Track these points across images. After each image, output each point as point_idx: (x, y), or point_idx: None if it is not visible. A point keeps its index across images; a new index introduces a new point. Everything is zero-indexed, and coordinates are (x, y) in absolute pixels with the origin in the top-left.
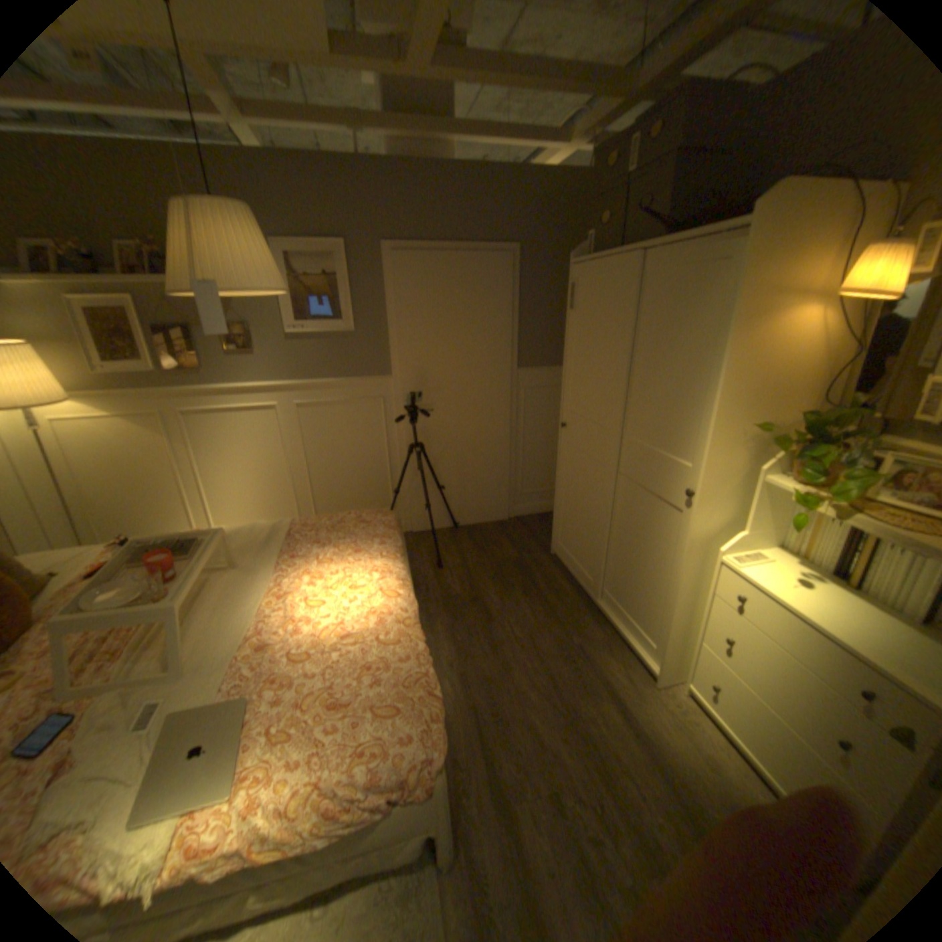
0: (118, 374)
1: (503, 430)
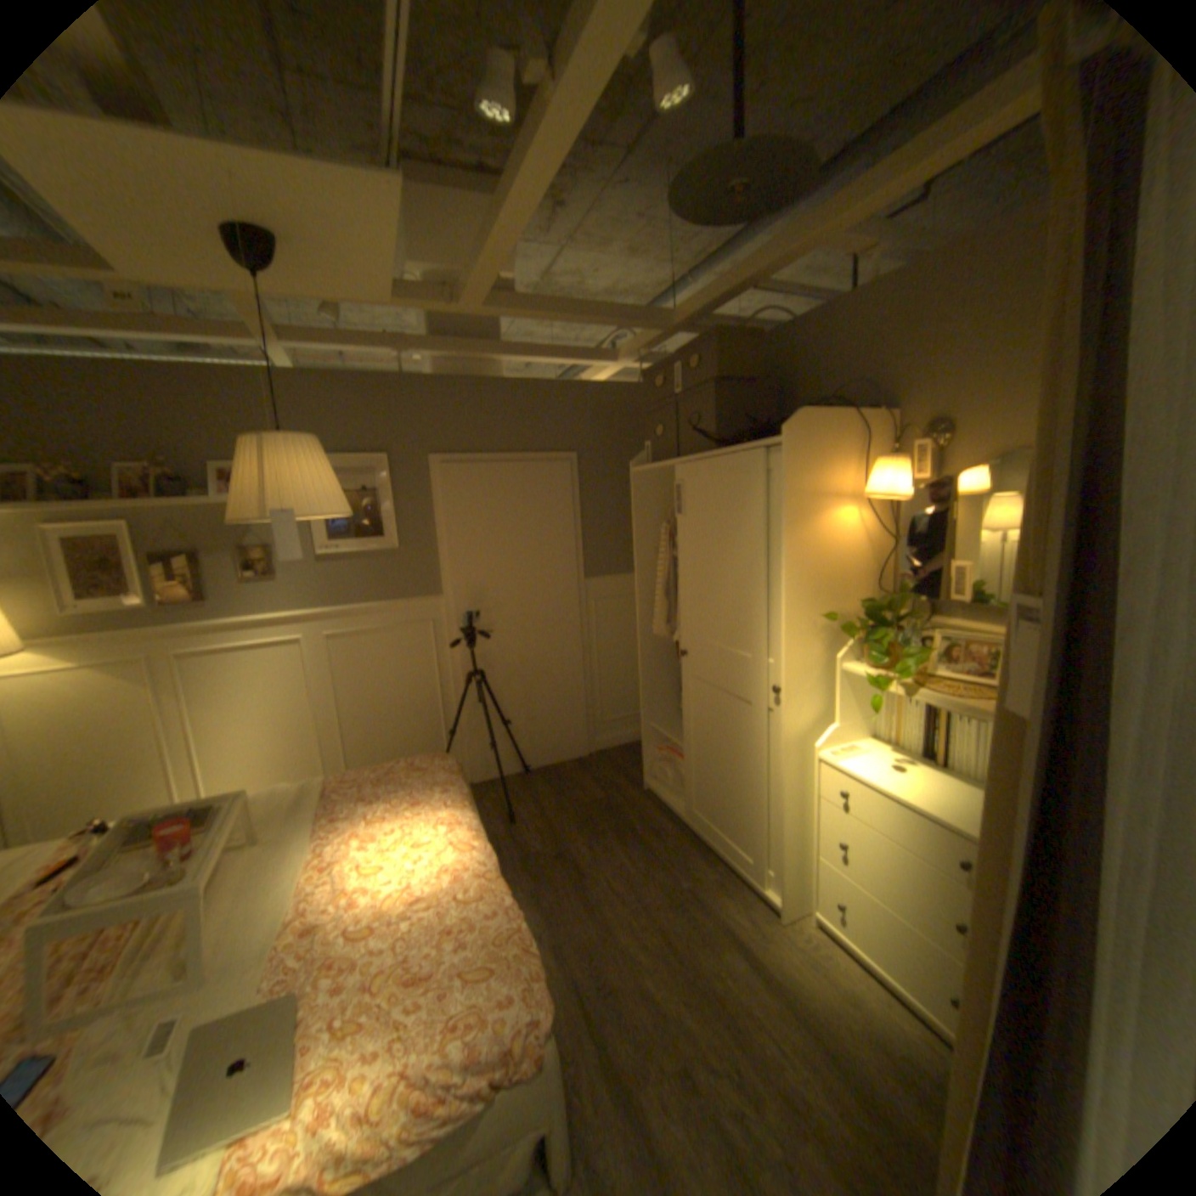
0: (97, 615)
1: (575, 649)
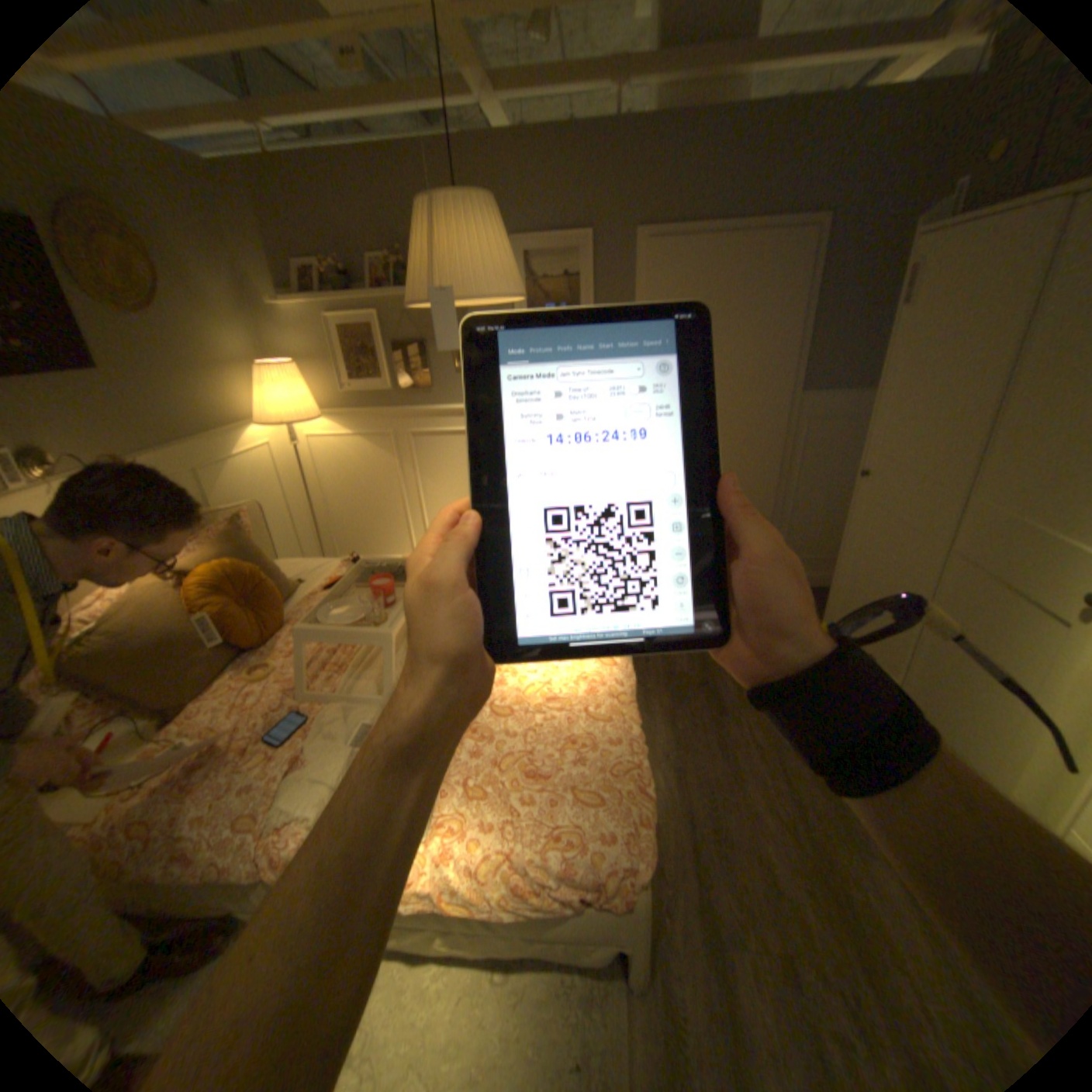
0: (361, 394)
1: (770, 474)
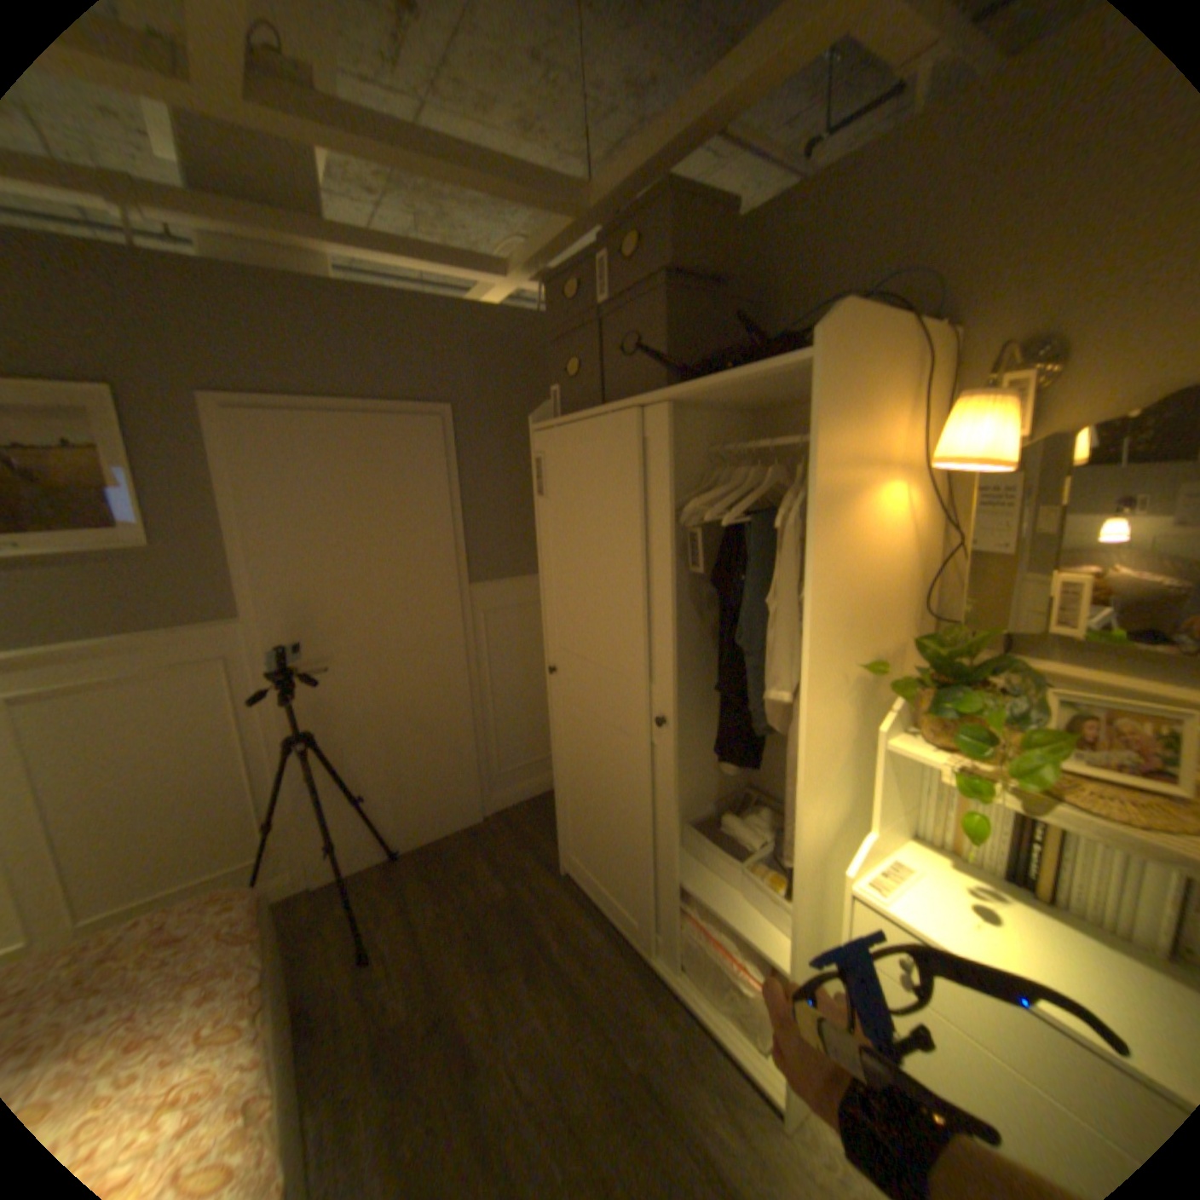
0: None
1: (458, 681)
